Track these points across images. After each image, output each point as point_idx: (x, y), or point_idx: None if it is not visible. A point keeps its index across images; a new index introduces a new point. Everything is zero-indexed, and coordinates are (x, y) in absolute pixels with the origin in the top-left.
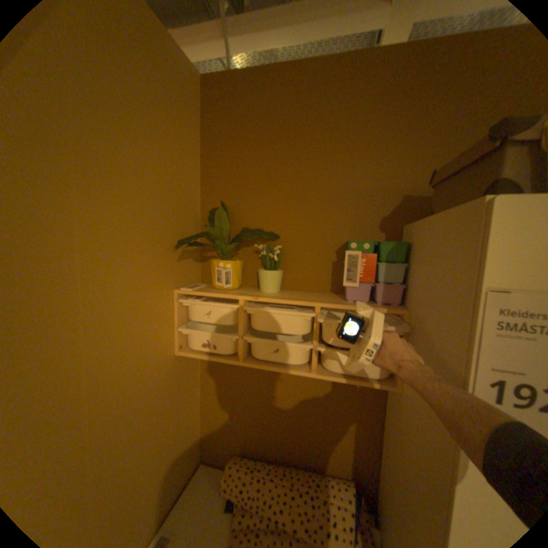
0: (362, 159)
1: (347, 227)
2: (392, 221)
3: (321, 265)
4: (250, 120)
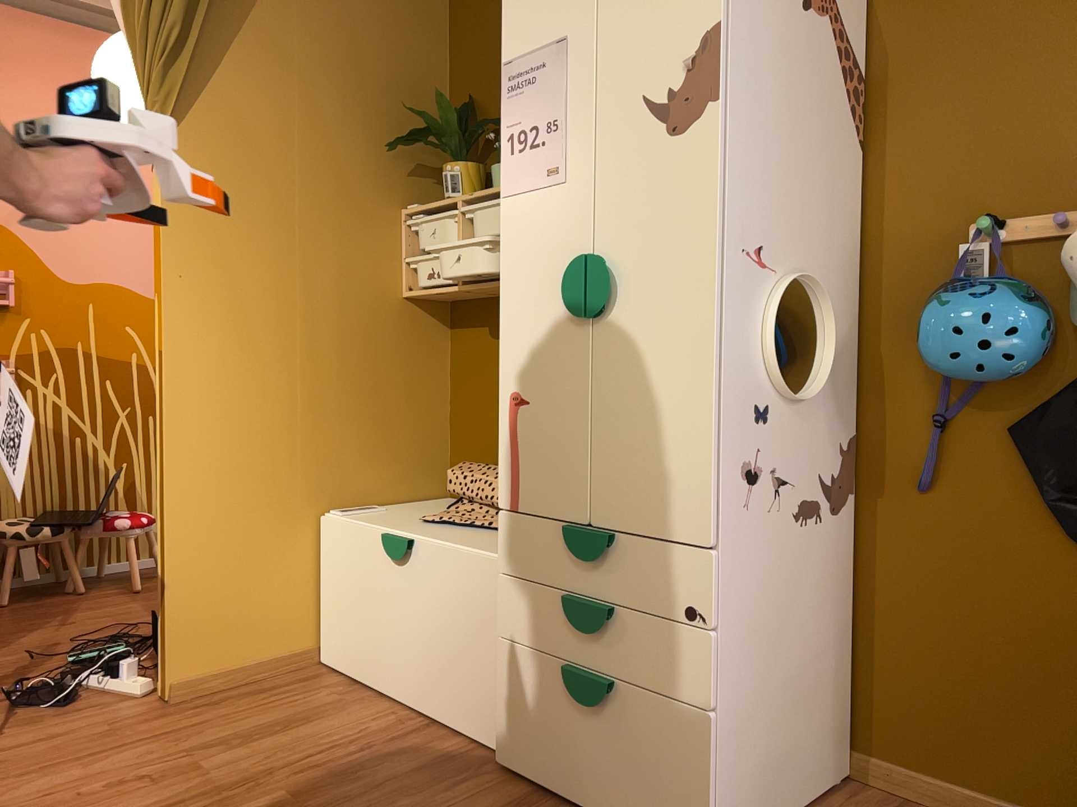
0: None
1: None
2: None
3: None
4: None
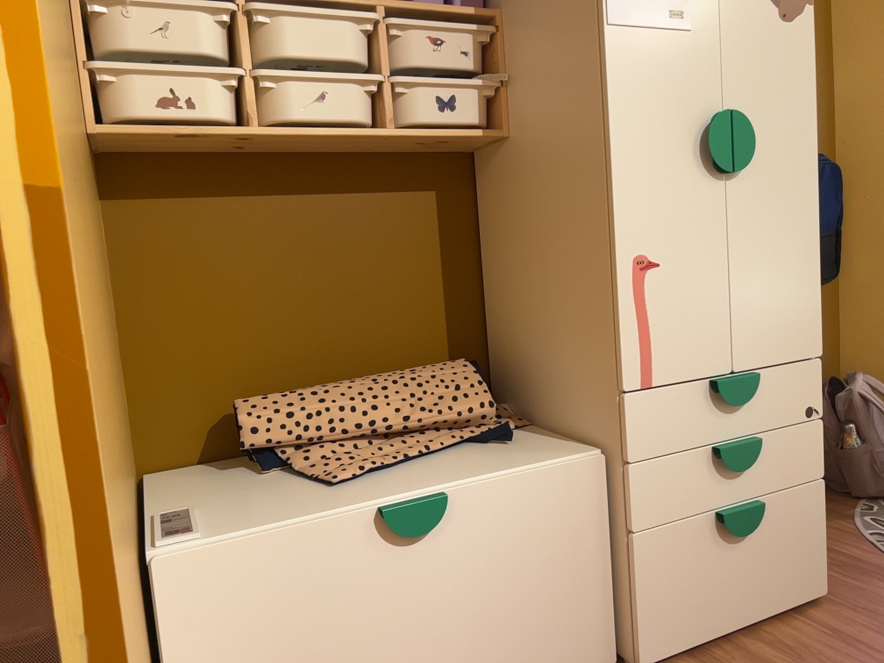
0: None
1: None
2: None
3: None
4: None
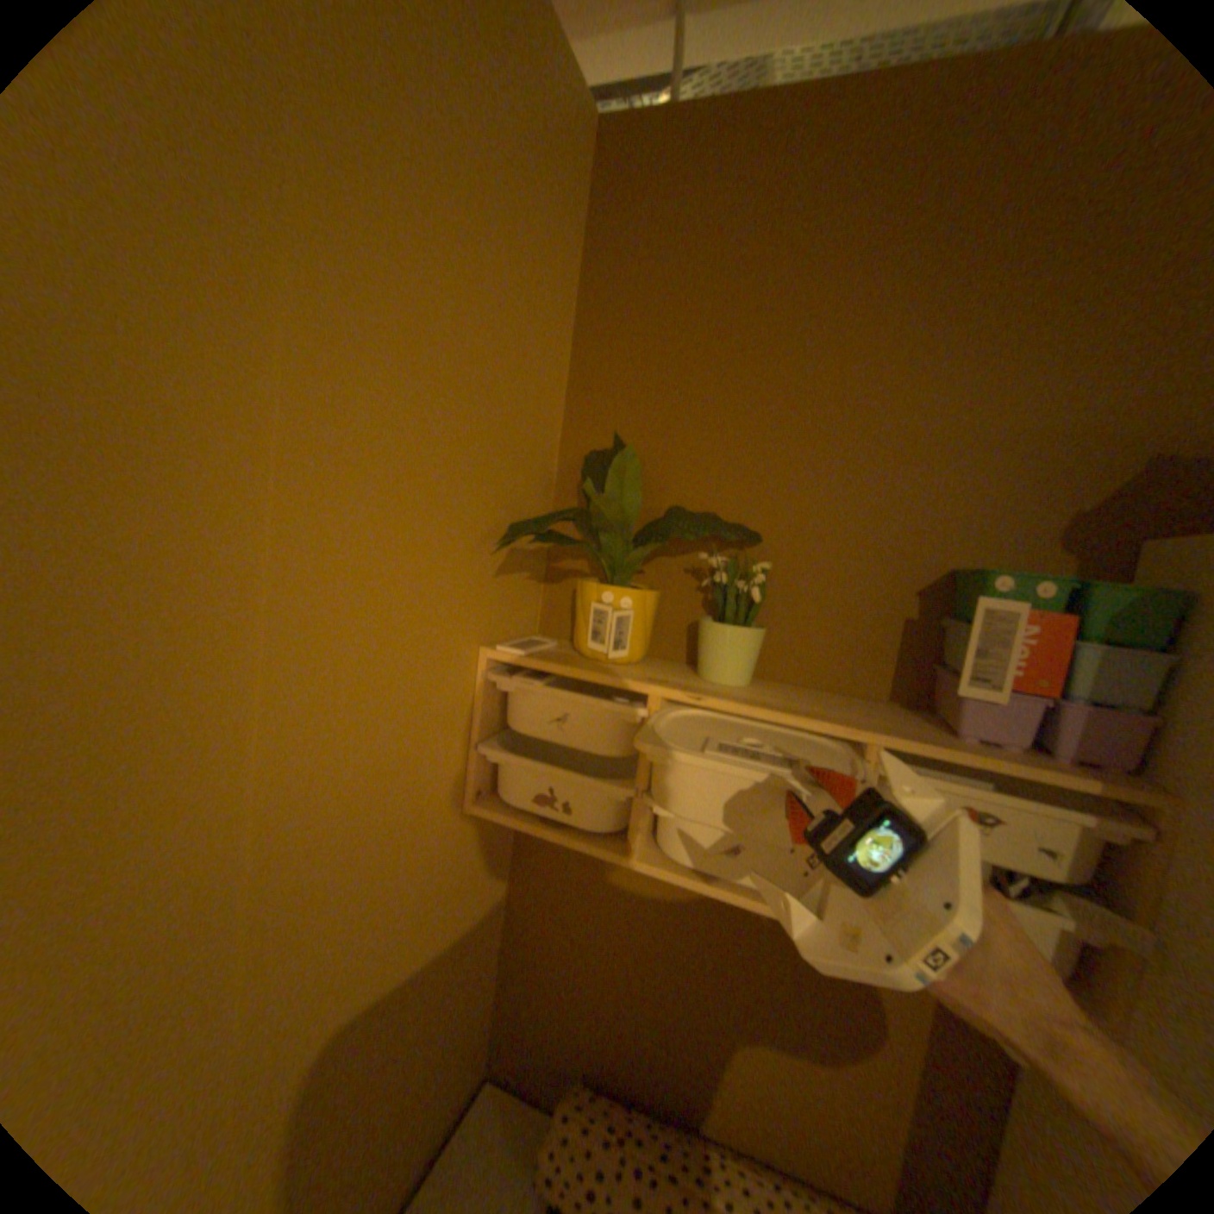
0: (1031, 345)
1: (964, 529)
2: (1107, 523)
3: (871, 625)
4: (716, 229)
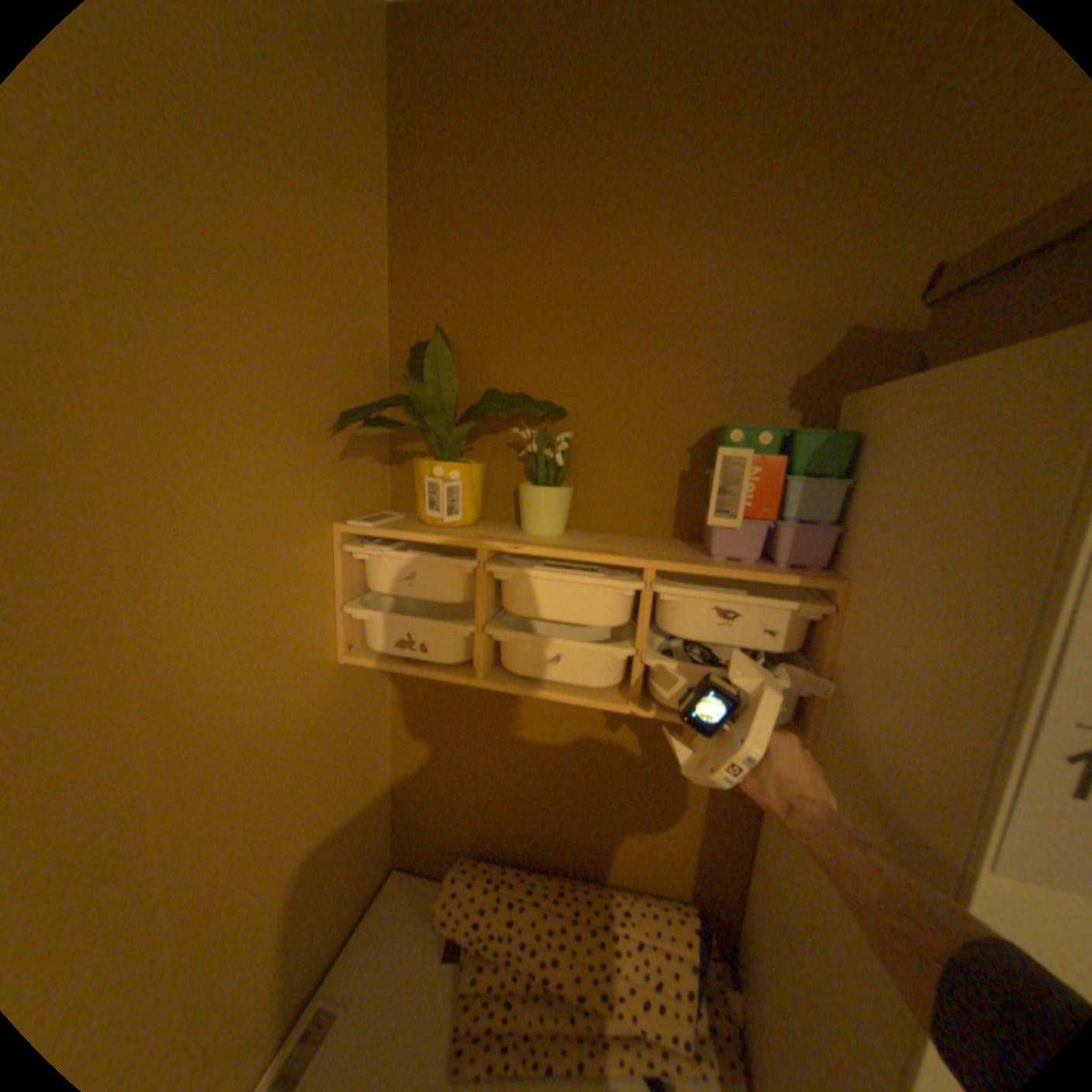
0: (763, 237)
1: (719, 395)
2: (819, 384)
3: (655, 479)
4: (506, 129)
